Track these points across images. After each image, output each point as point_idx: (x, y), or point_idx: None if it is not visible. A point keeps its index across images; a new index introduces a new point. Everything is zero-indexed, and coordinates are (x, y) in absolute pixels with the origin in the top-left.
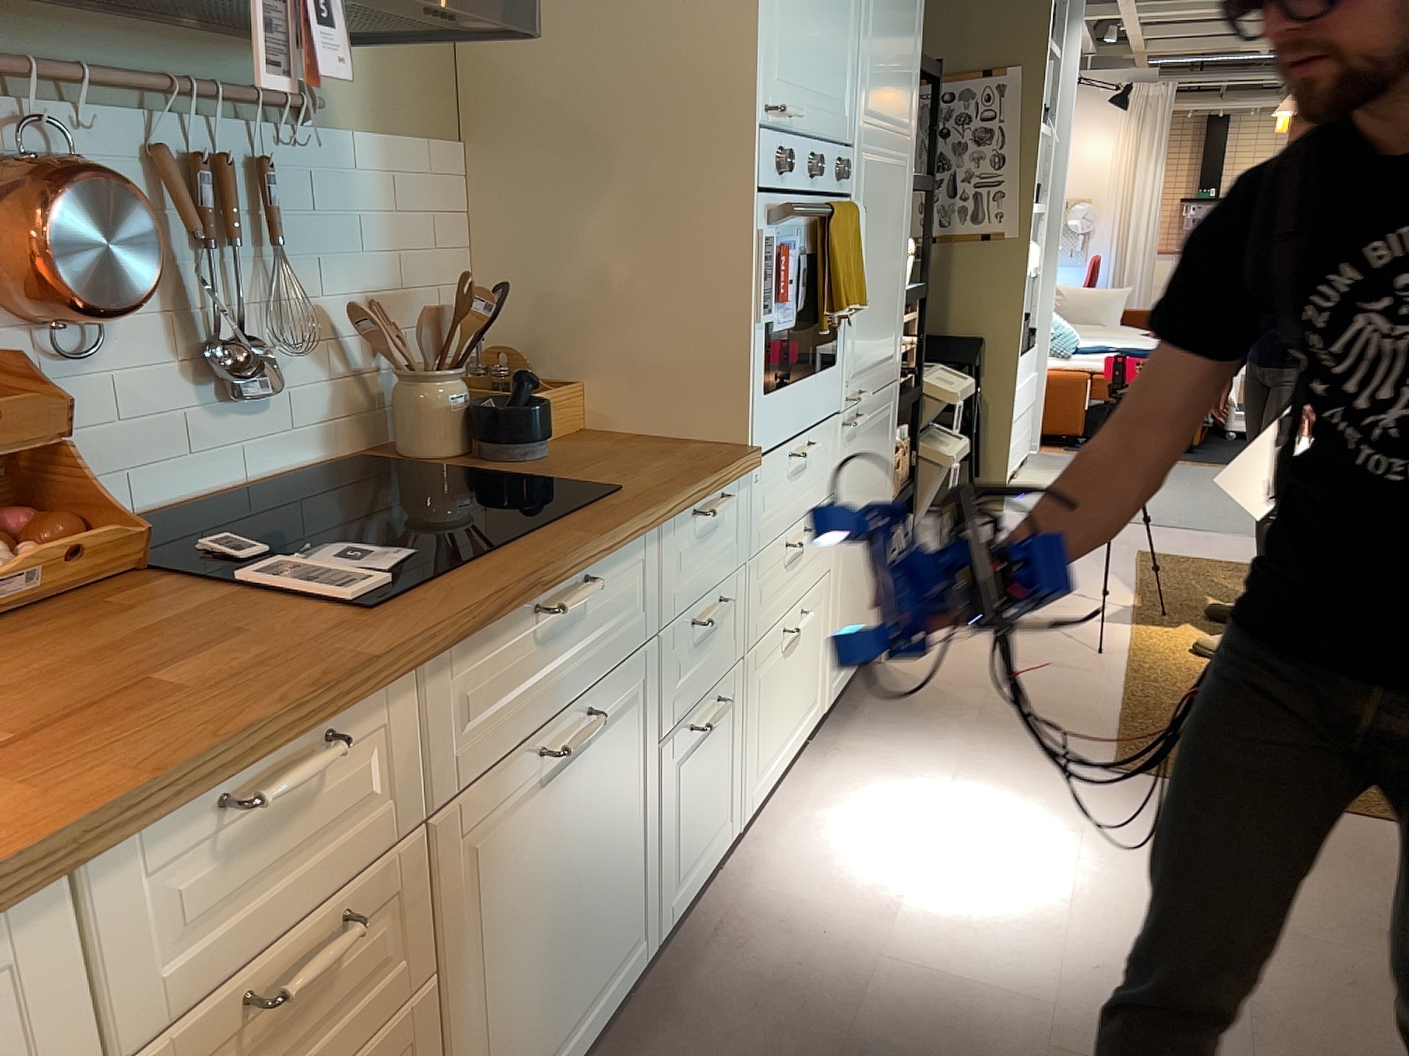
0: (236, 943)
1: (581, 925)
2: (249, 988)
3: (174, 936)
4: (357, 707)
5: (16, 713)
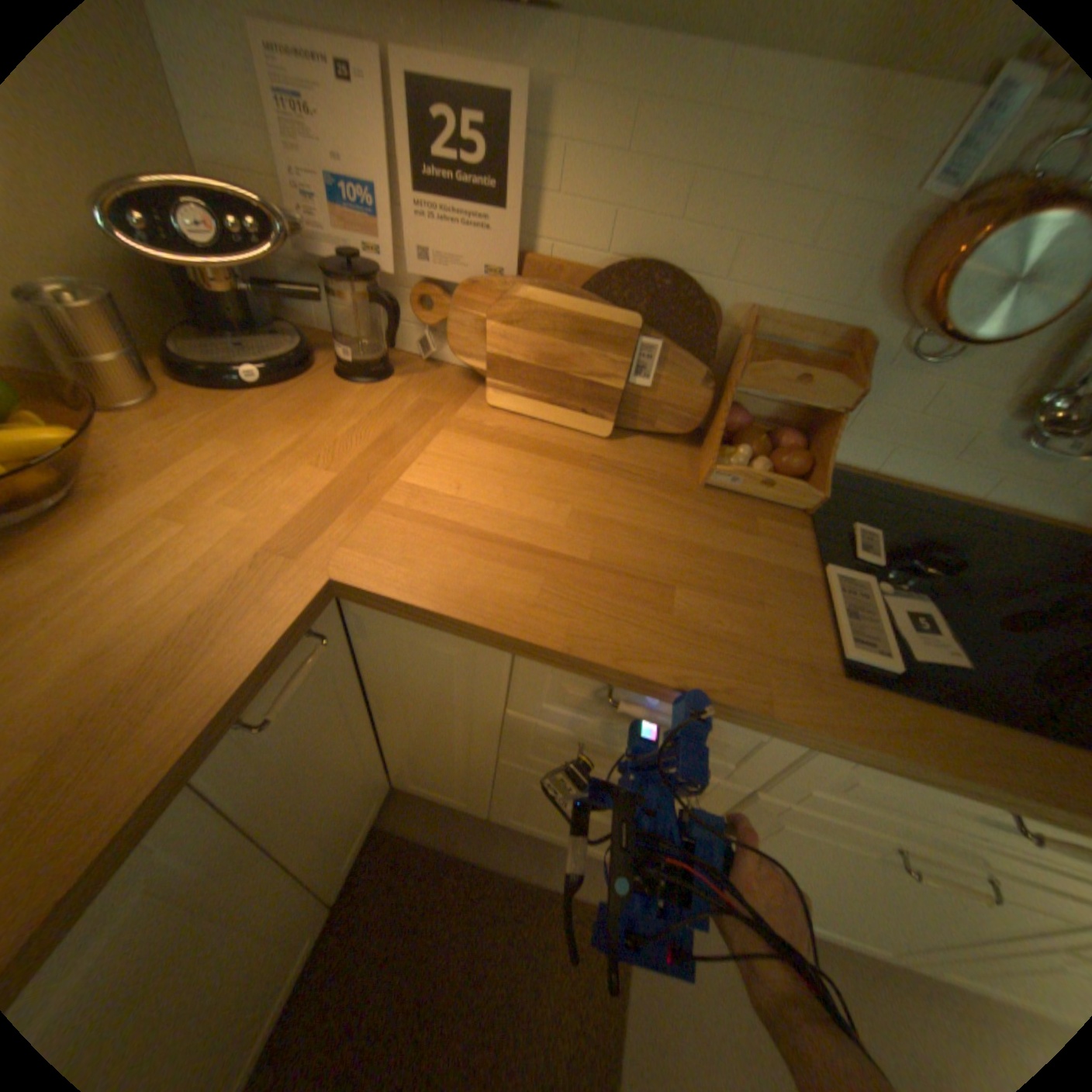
0: (586, 727)
1: (841, 910)
2: (582, 743)
3: (555, 700)
4: (736, 721)
5: (610, 545)
